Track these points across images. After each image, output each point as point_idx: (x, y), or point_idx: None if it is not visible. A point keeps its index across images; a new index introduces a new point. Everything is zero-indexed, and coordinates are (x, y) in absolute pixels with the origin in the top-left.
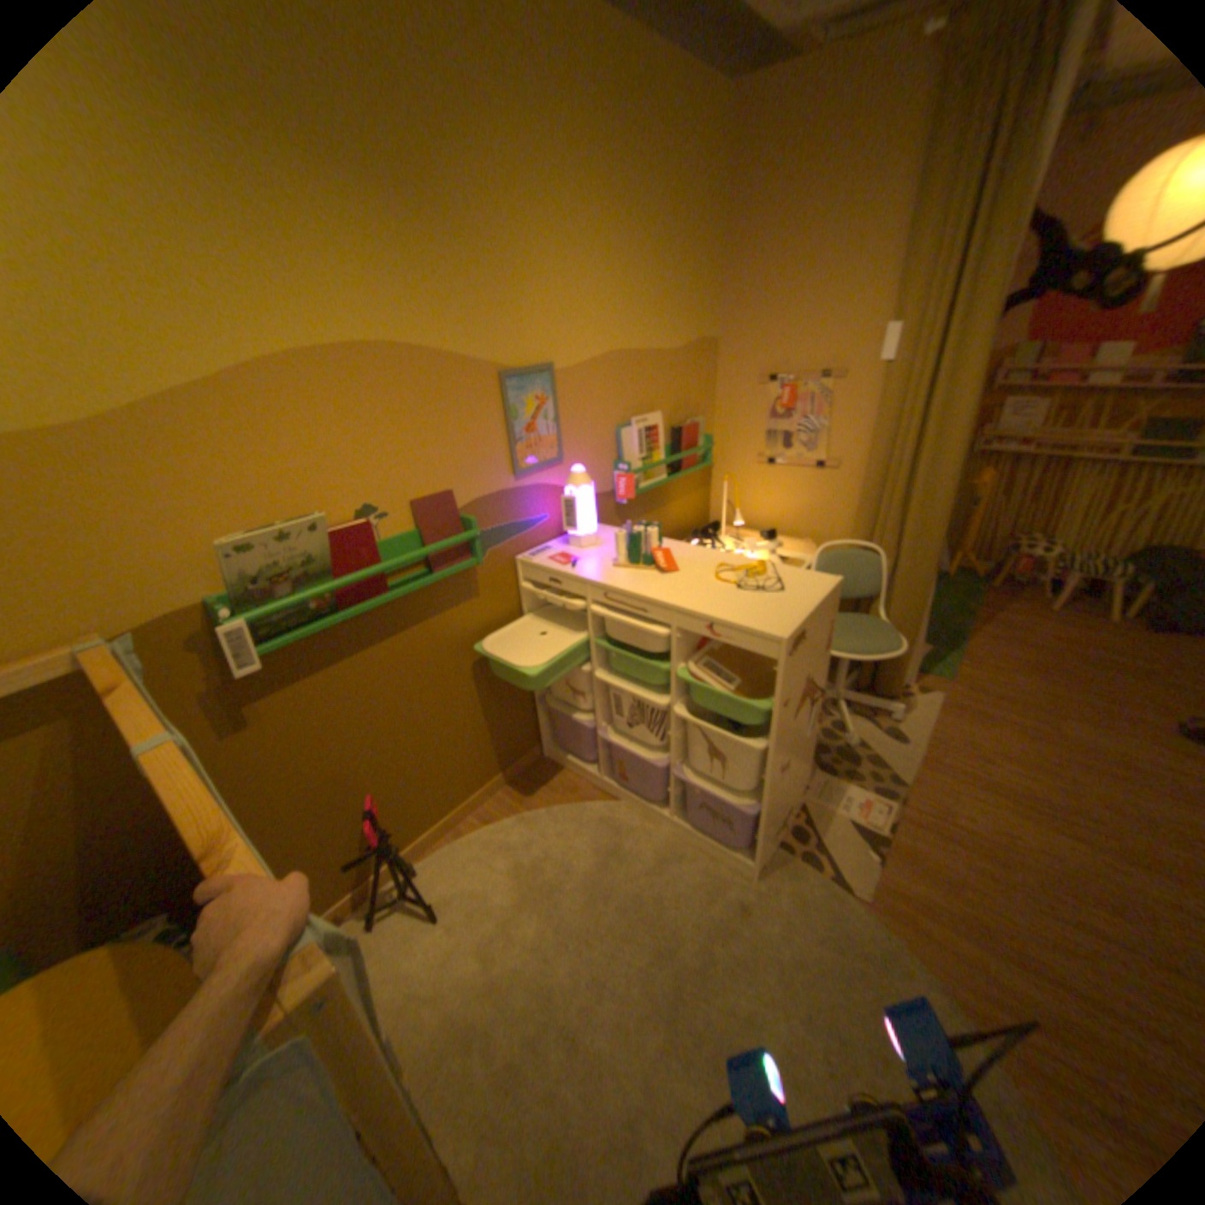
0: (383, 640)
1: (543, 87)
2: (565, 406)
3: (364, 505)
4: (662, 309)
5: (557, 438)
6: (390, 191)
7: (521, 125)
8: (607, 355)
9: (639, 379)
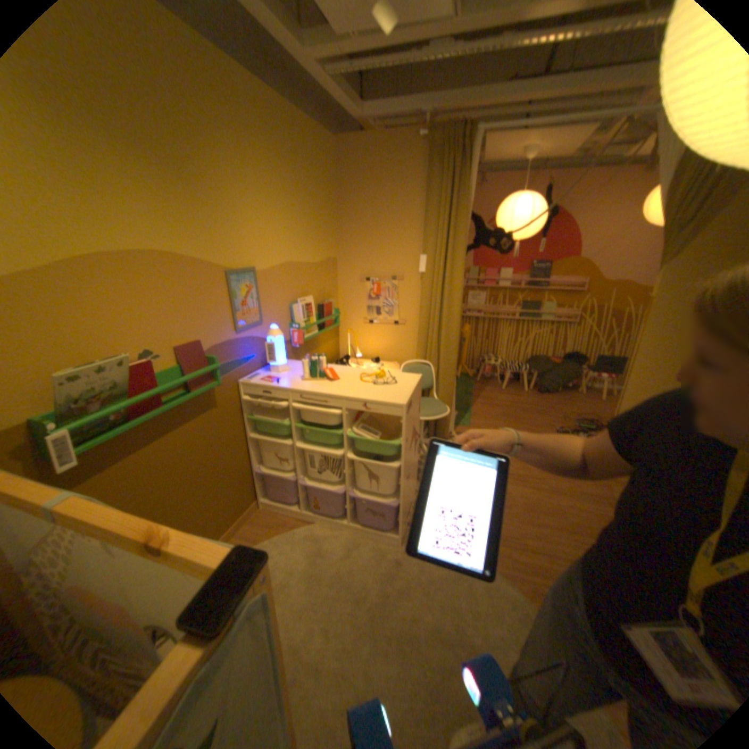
0: (156, 439)
1: (245, 124)
2: (262, 291)
3: (145, 349)
4: (309, 241)
5: (259, 309)
6: (162, 165)
7: (234, 141)
8: (283, 264)
9: (300, 277)
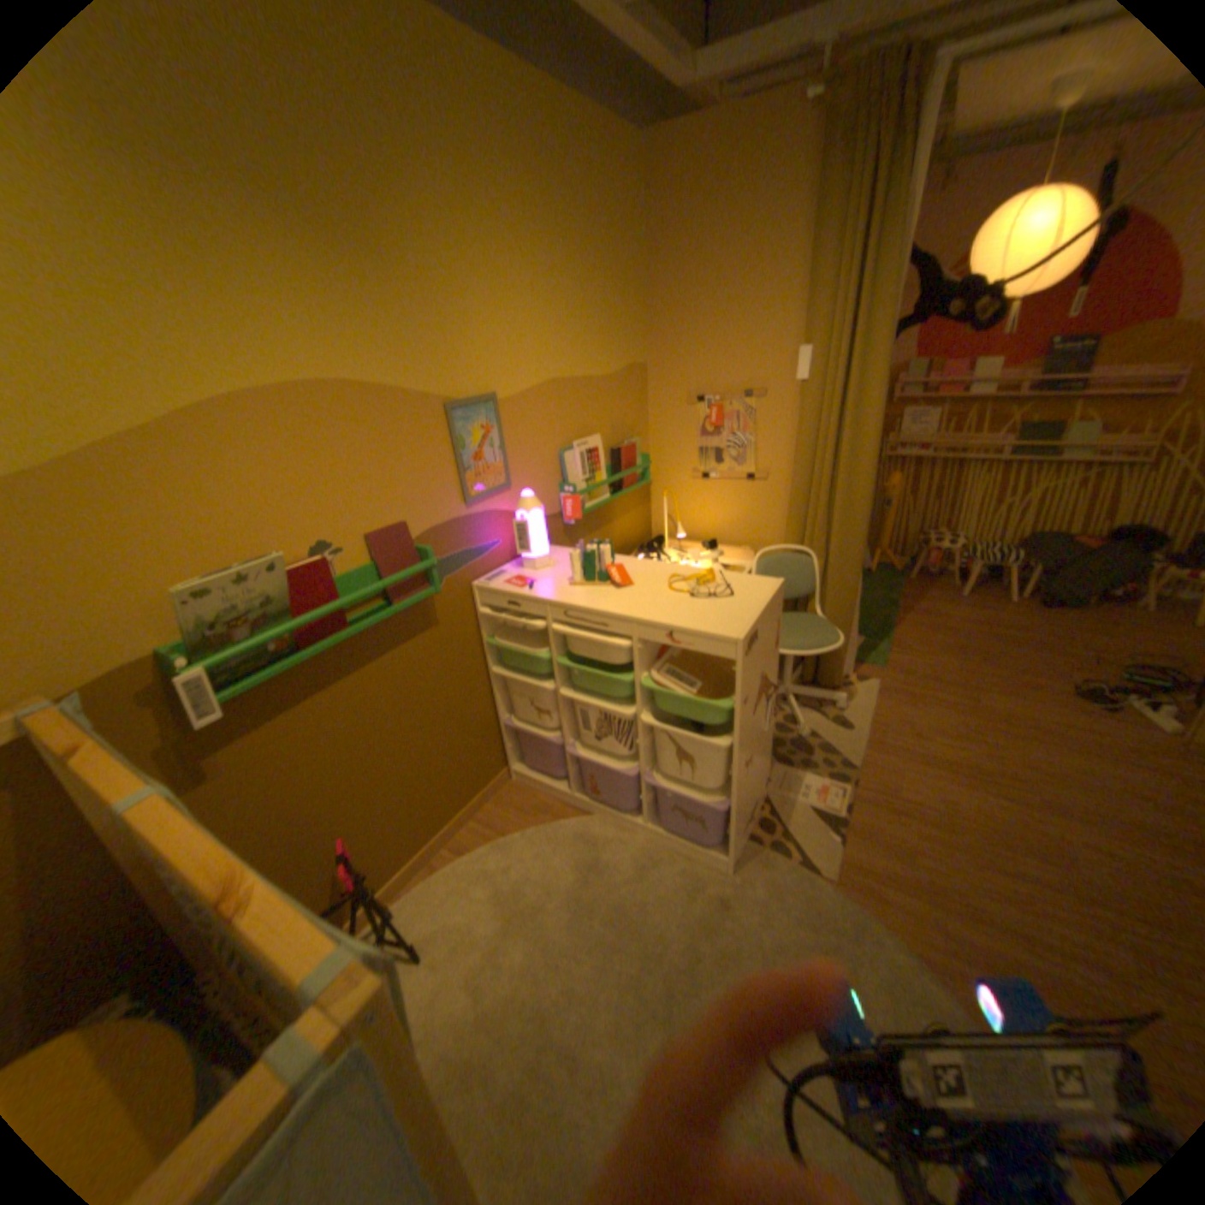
0: (344, 678)
1: (470, 136)
2: (510, 434)
3: (319, 542)
4: (594, 339)
5: (505, 465)
6: (329, 234)
7: (452, 171)
8: (546, 384)
9: (578, 405)
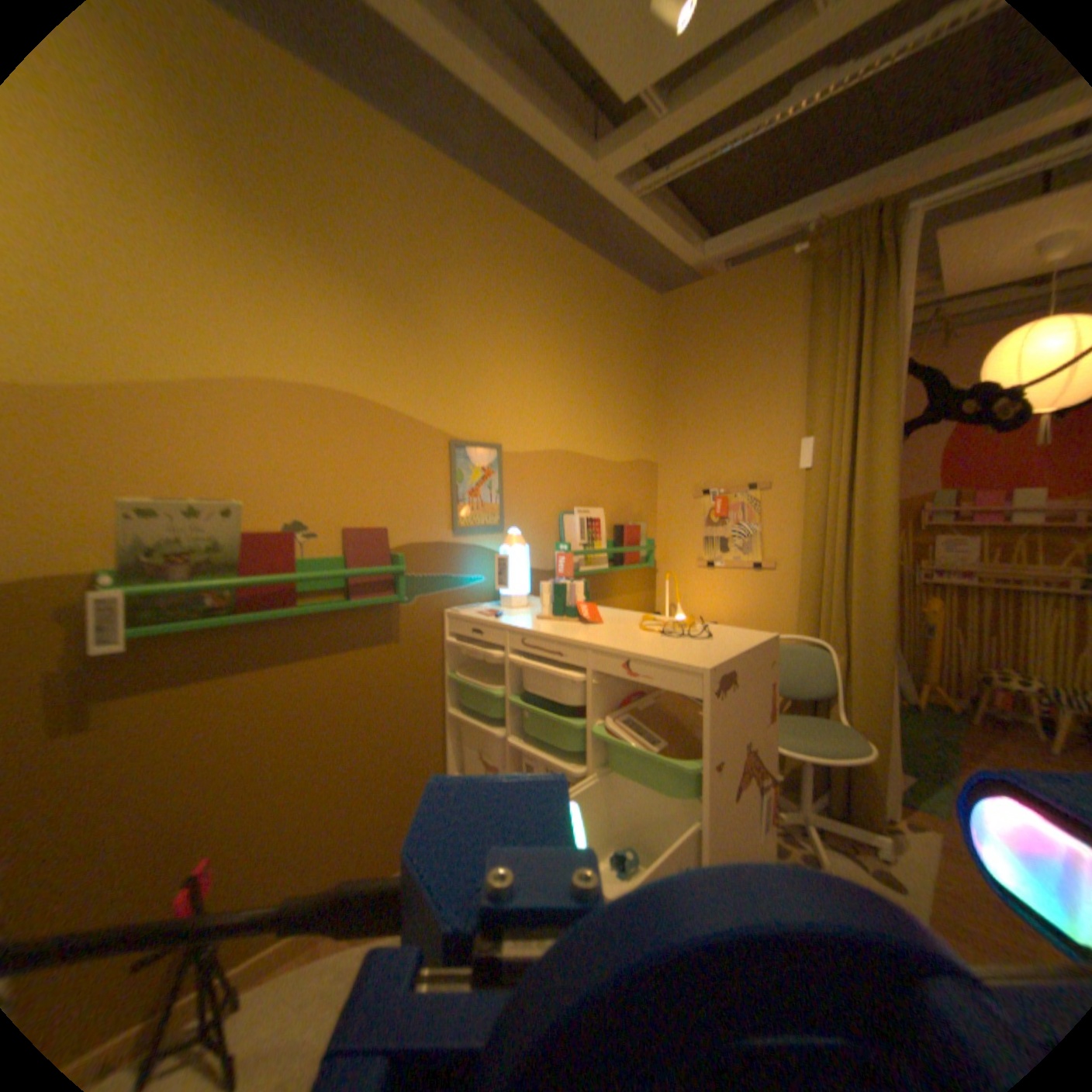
0: (281, 665)
1: (513, 263)
2: (512, 483)
3: (297, 520)
4: (607, 428)
5: (502, 507)
6: (379, 293)
7: (493, 280)
8: (555, 451)
9: (585, 477)
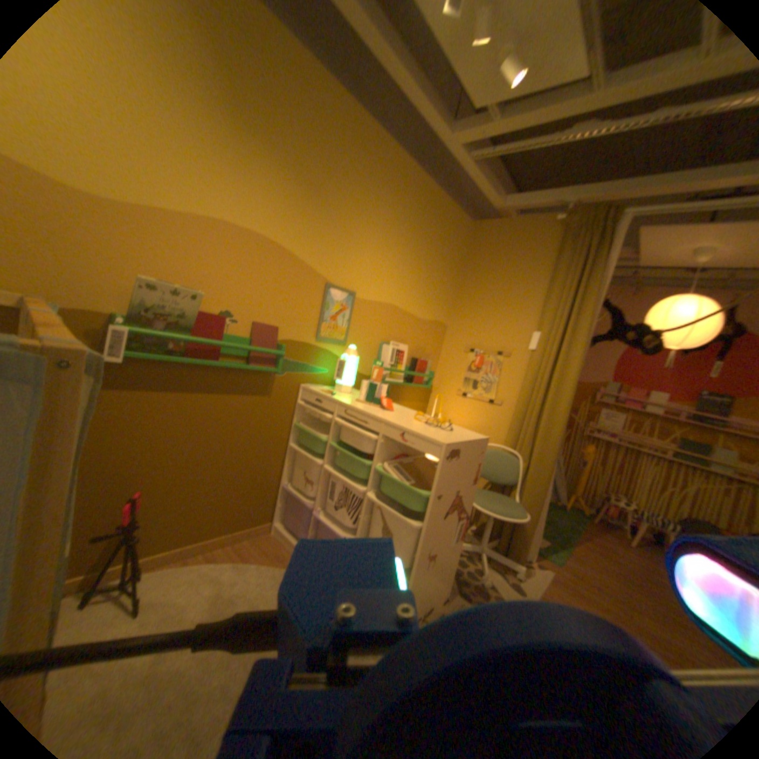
0: (201, 395)
1: (387, 184)
2: (356, 318)
3: (228, 312)
4: (420, 298)
5: (347, 332)
6: (303, 186)
7: (372, 192)
8: (386, 305)
9: (400, 325)
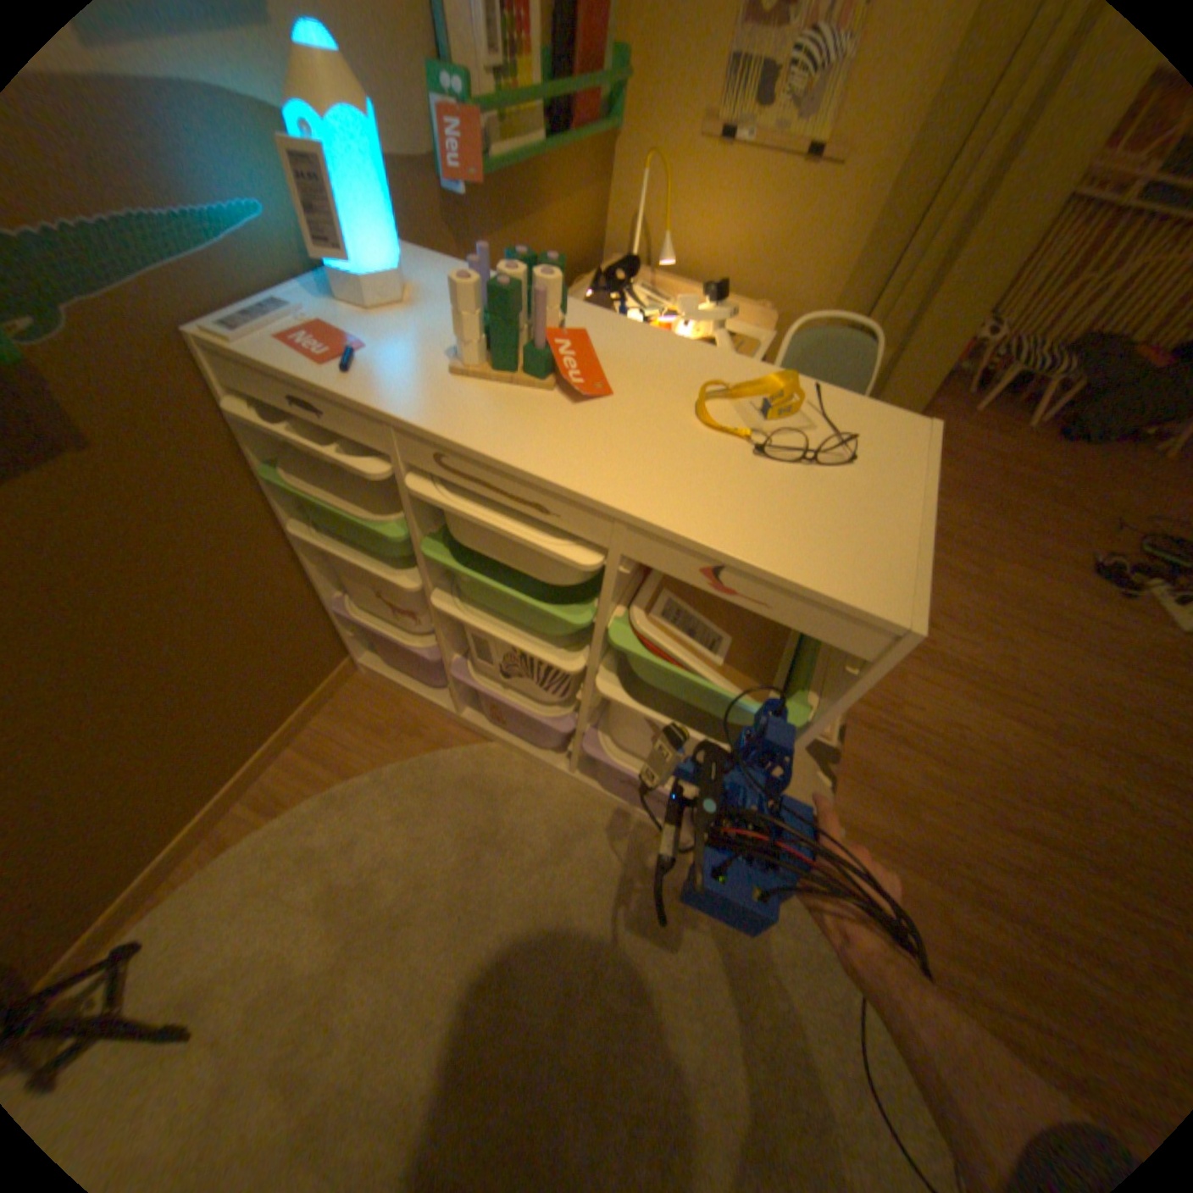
0: None
1: None
2: None
3: None
4: None
5: None
6: None
7: None
8: None
9: None
